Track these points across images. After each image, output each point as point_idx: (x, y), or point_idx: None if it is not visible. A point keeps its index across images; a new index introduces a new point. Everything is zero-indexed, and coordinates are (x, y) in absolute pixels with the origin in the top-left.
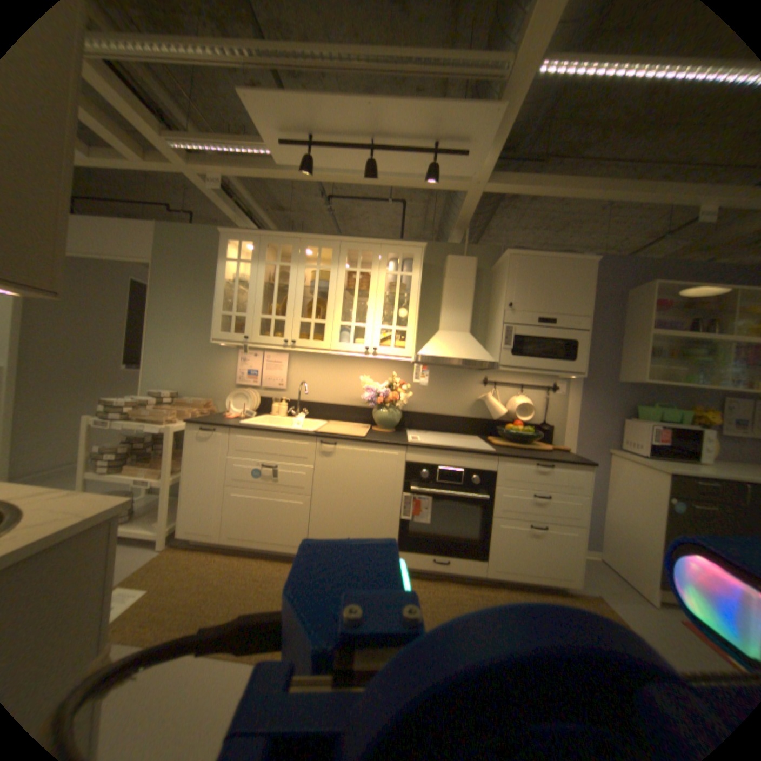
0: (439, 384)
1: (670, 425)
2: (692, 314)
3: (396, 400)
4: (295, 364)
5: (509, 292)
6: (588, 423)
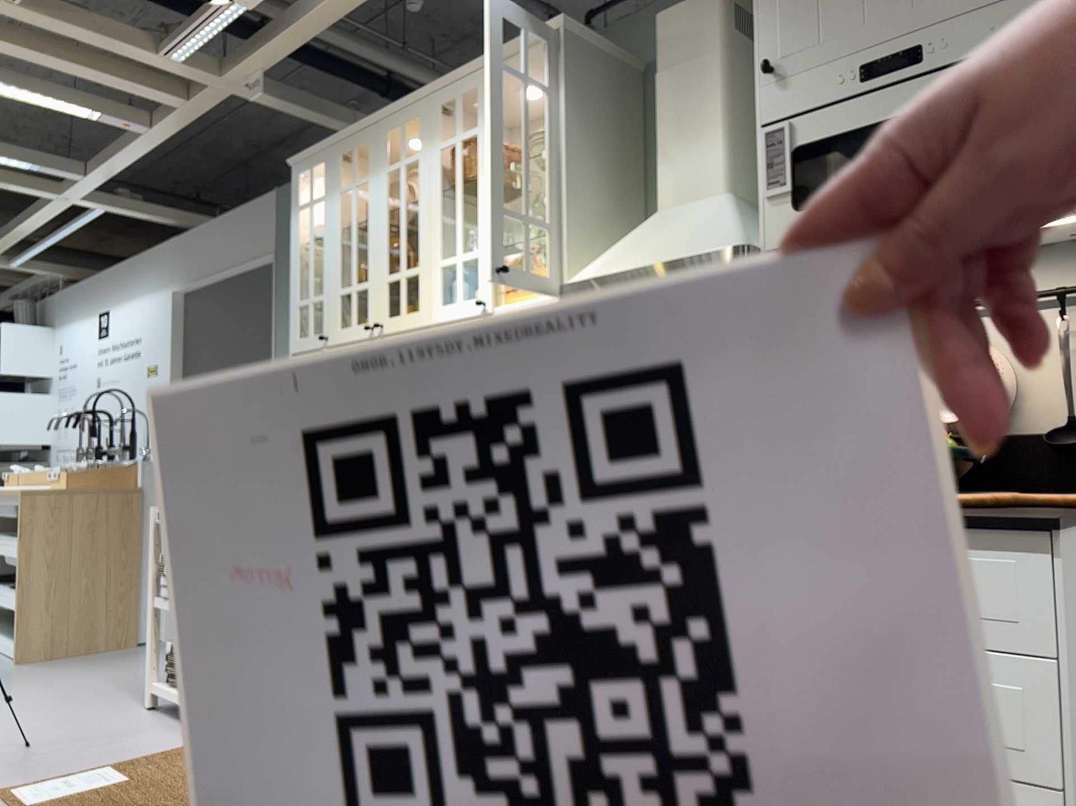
0: None
1: None
2: None
3: None
4: None
5: (763, 36)
6: None
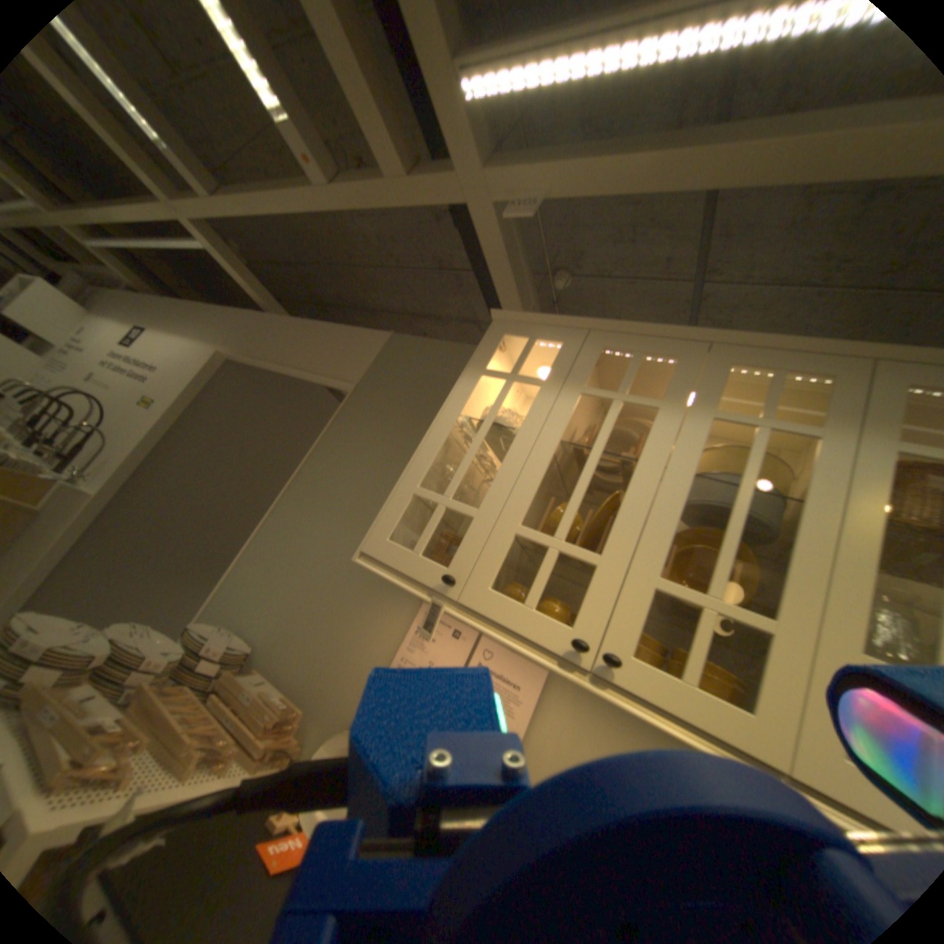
0: None
1: None
2: None
3: None
4: (561, 715)
5: None
6: None
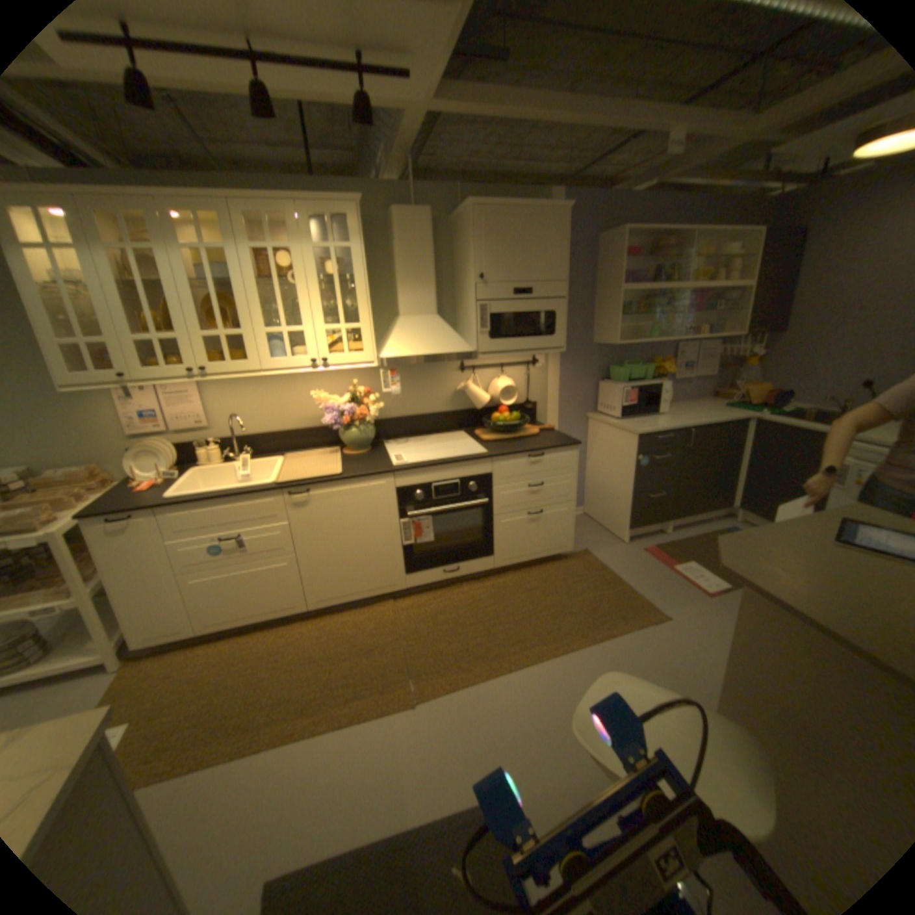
0: (411, 381)
1: (636, 385)
2: (655, 259)
3: (367, 416)
4: (211, 391)
5: (478, 261)
6: (566, 393)
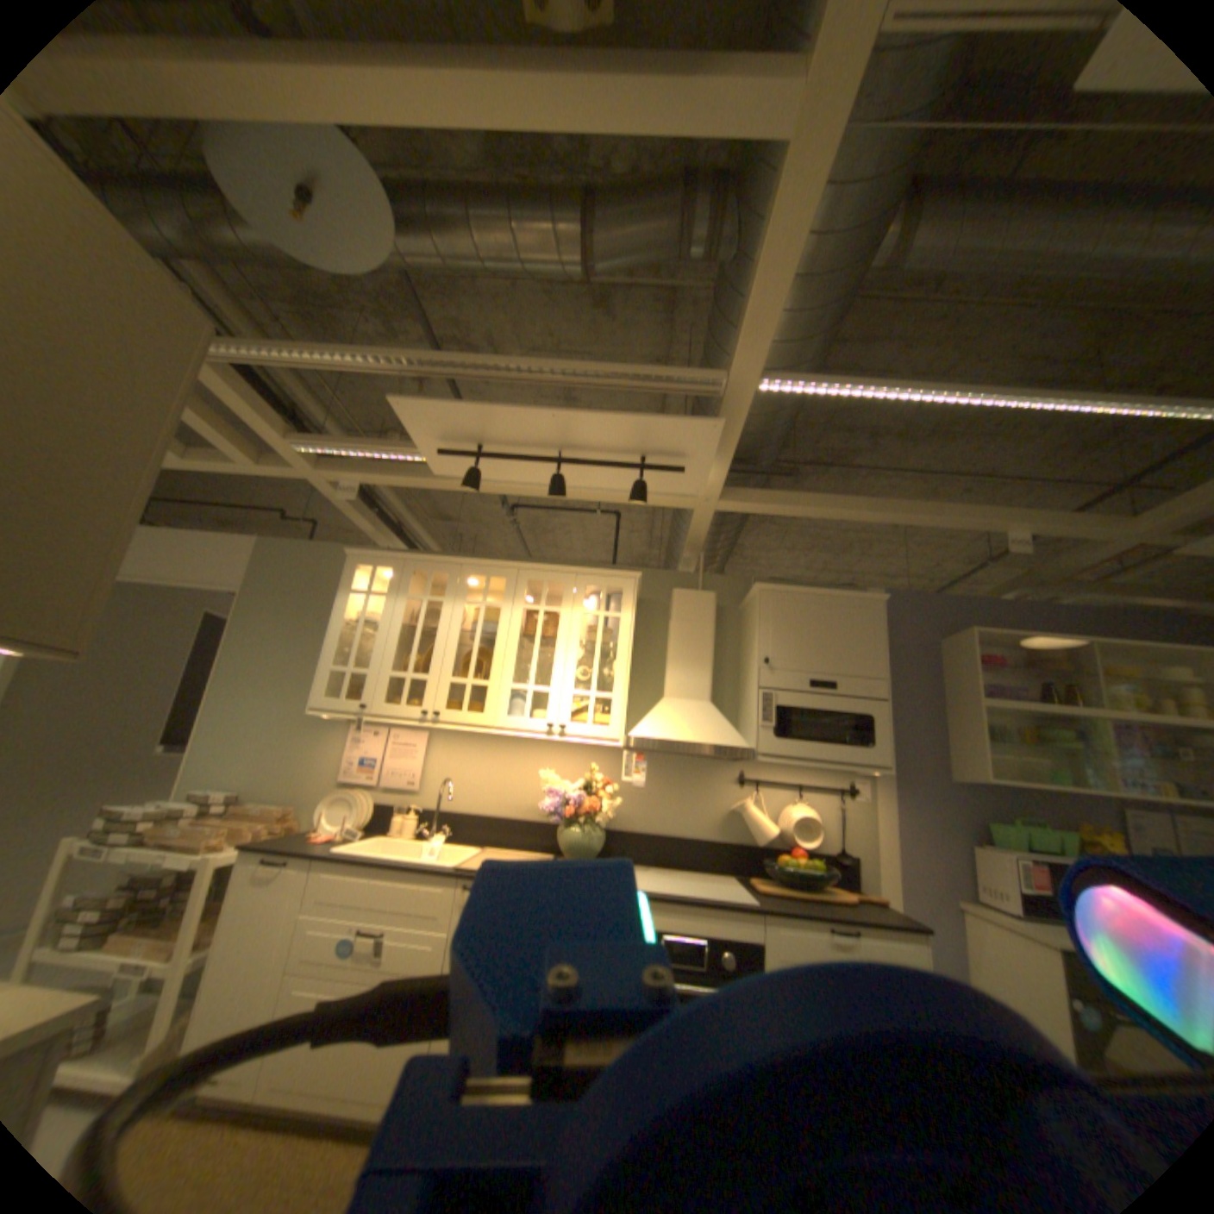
0: (667, 784)
1: (1045, 858)
2: (1040, 676)
3: (597, 811)
4: (438, 749)
5: (763, 642)
6: (915, 853)
